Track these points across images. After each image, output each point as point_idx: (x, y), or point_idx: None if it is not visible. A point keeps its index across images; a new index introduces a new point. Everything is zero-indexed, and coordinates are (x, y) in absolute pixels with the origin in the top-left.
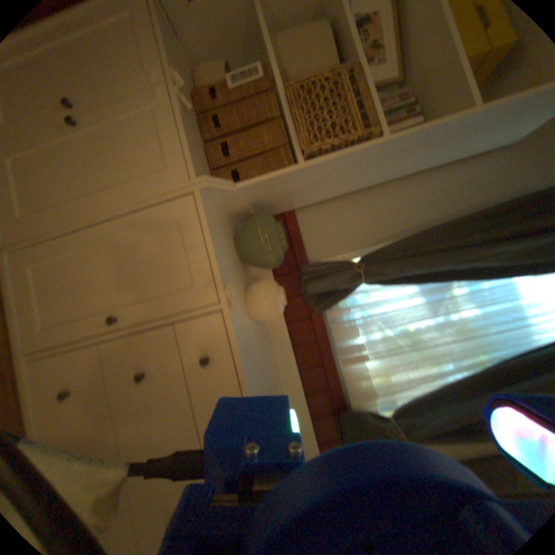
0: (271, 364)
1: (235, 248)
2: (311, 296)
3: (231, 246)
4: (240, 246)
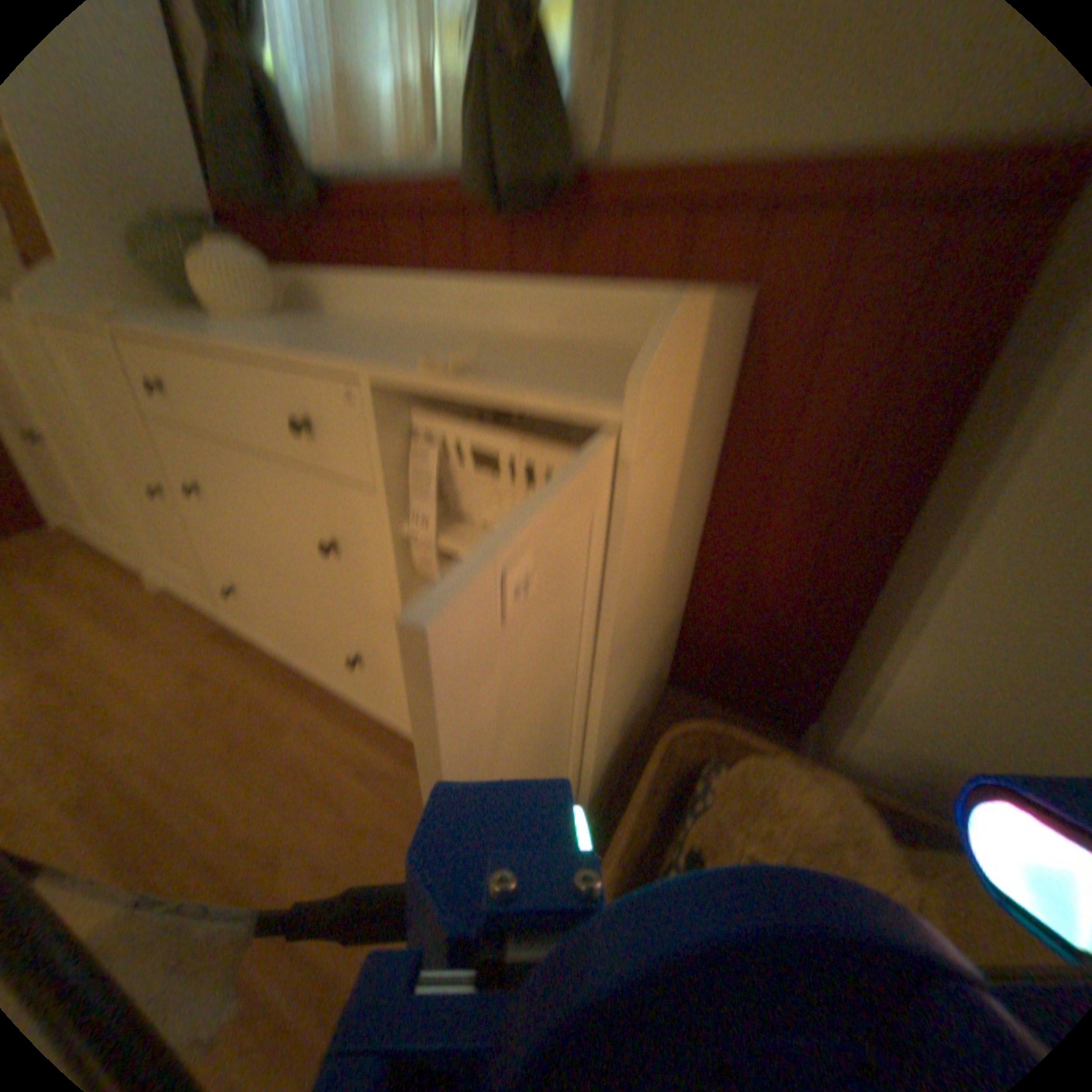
0: (369, 317)
1: (179, 301)
2: (290, 186)
3: (160, 304)
4: (173, 291)
